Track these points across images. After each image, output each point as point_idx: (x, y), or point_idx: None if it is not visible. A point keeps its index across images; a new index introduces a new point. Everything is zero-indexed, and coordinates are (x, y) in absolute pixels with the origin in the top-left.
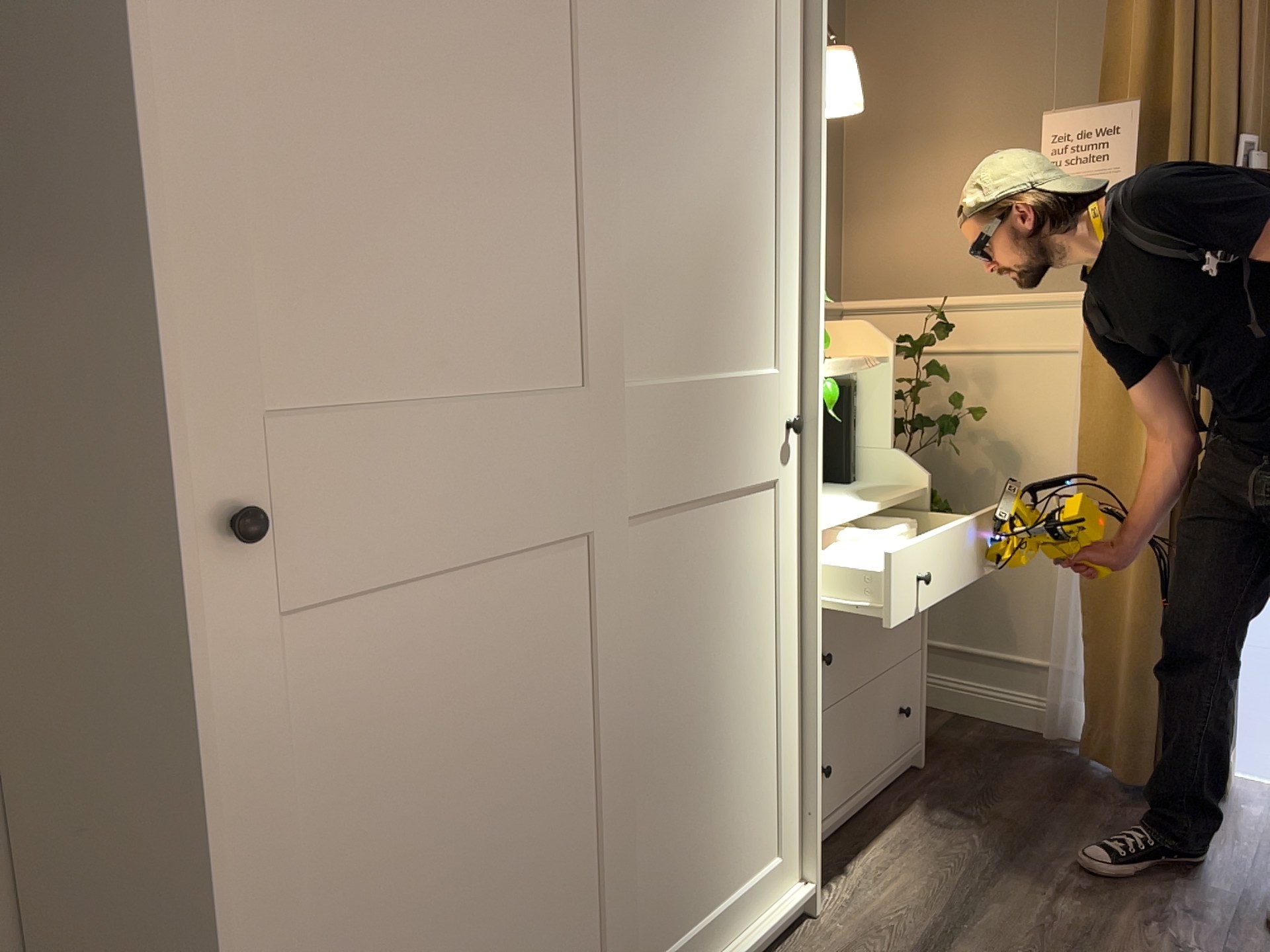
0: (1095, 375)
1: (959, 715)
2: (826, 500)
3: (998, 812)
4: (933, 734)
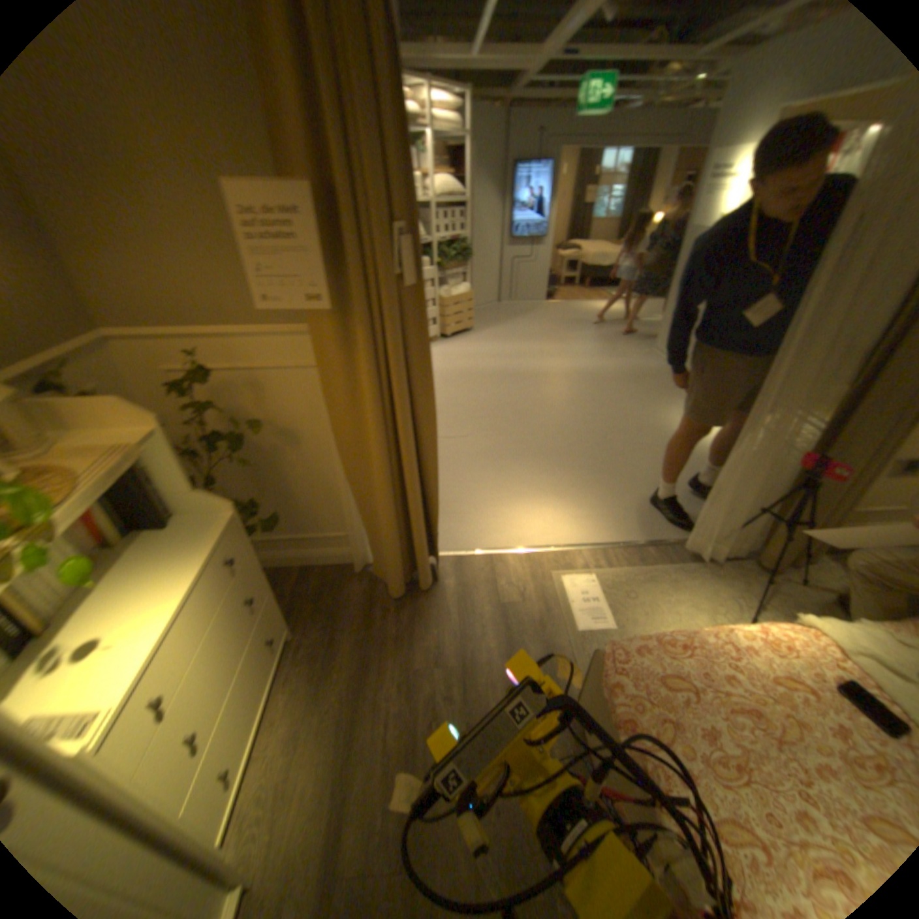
0: (330, 390)
1: (301, 567)
2: (138, 588)
3: (339, 660)
4: (290, 595)
